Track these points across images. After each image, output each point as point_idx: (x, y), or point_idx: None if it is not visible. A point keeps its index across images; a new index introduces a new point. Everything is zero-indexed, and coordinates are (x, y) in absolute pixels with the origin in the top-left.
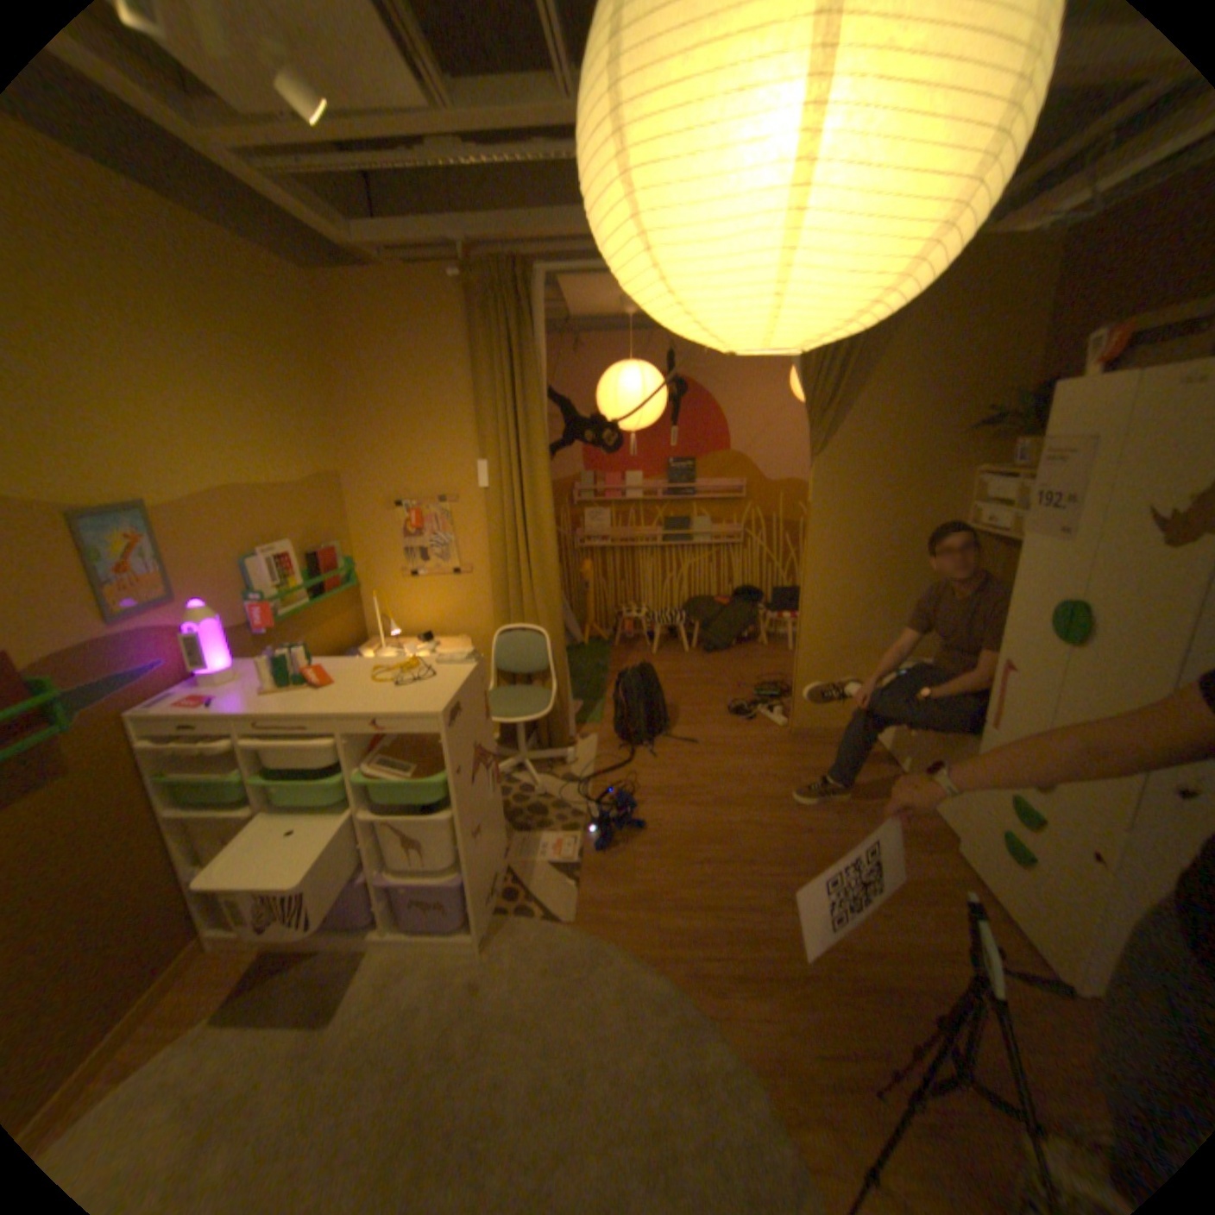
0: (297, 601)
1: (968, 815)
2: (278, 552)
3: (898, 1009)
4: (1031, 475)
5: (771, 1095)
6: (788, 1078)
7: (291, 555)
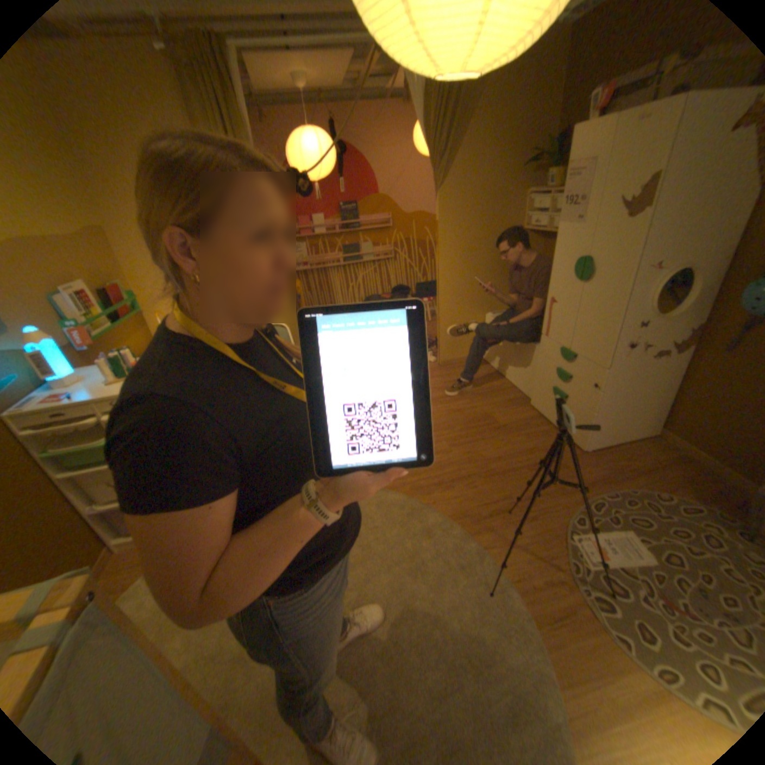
0: (101, 325)
1: (533, 386)
2: (75, 290)
3: (511, 478)
4: (556, 192)
5: (461, 527)
6: (467, 518)
7: (85, 291)
